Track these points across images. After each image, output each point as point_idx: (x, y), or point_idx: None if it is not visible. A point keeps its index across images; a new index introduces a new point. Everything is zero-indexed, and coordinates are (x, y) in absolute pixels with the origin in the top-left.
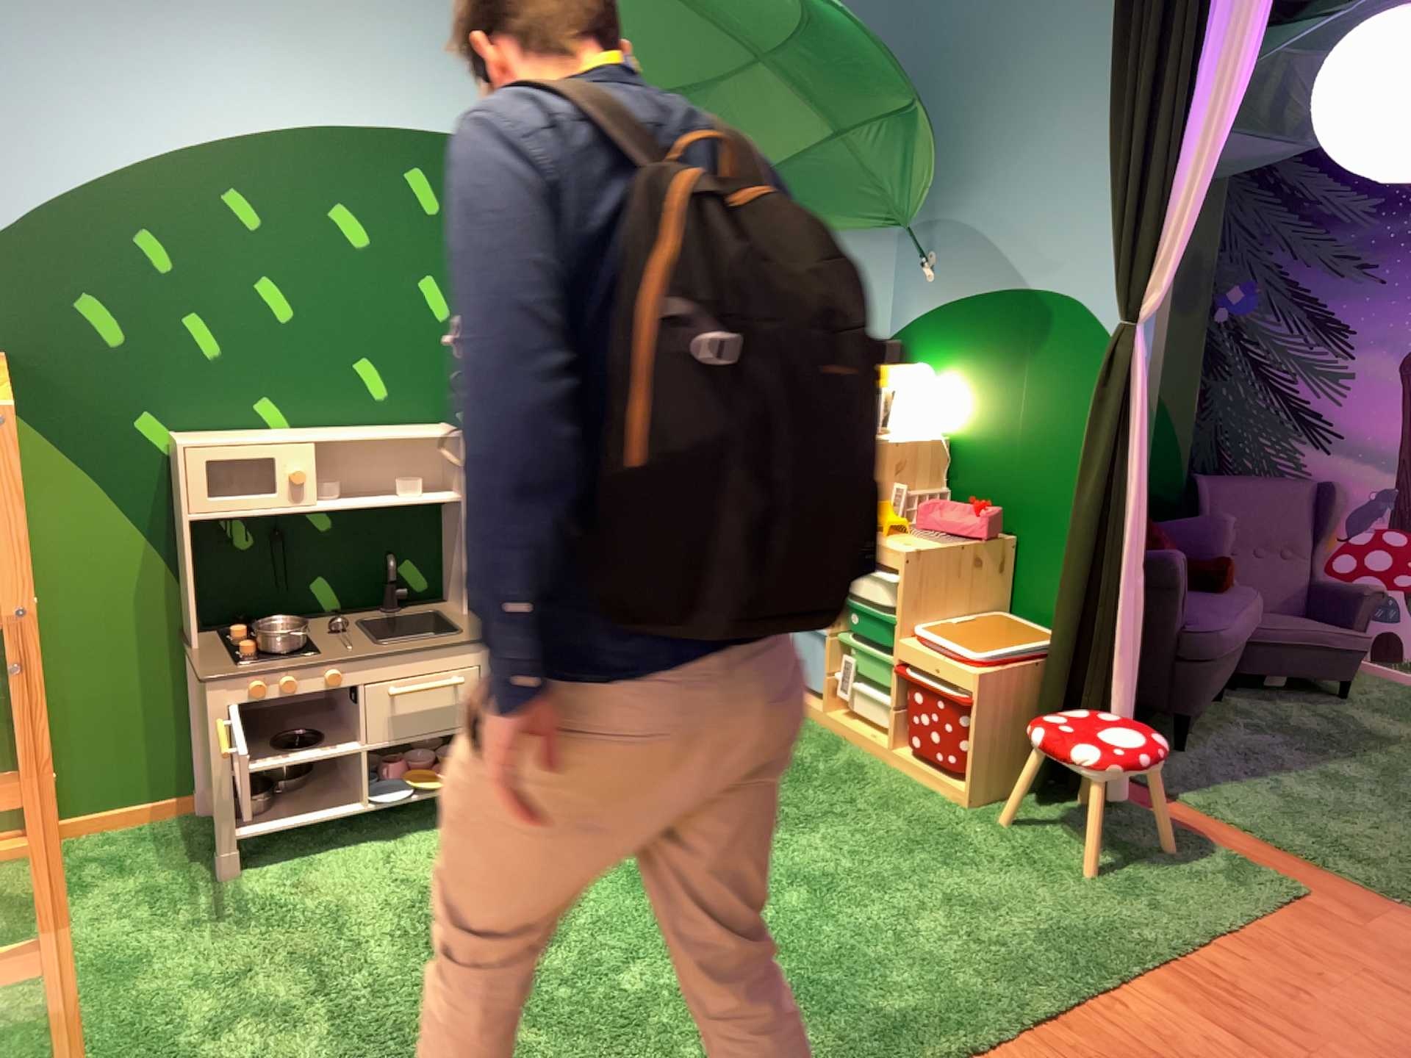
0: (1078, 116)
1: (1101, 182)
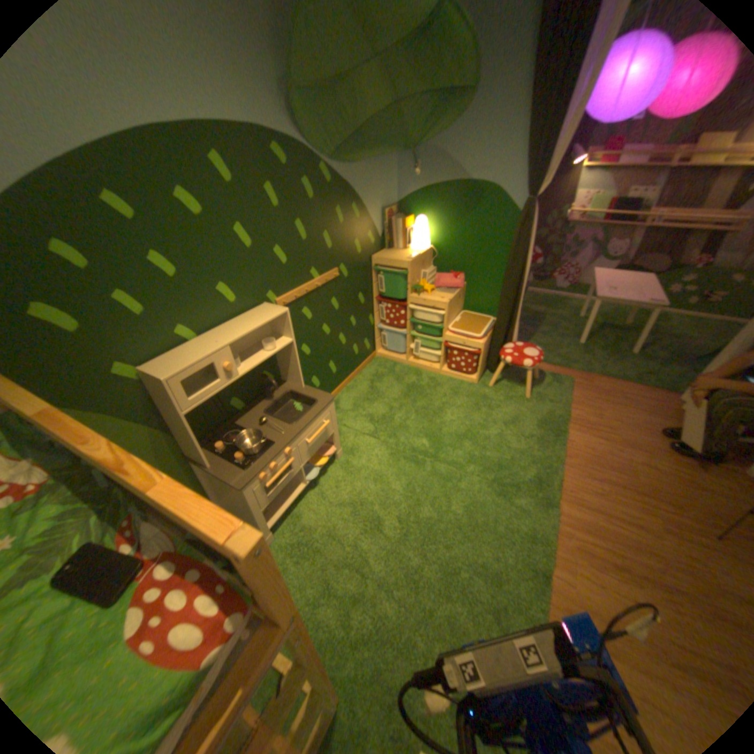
0: (506, 86)
1: (532, 126)
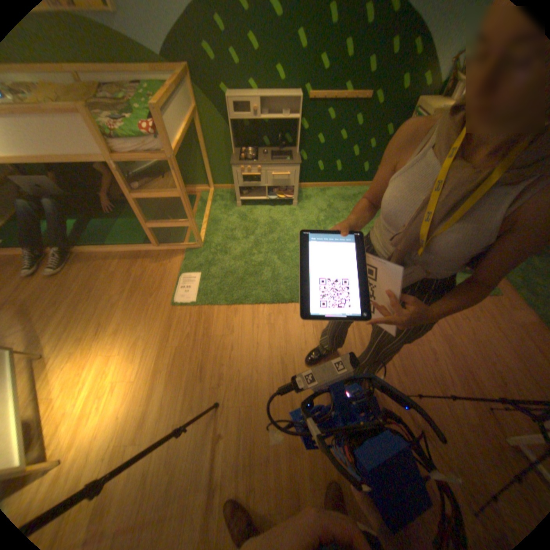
0: None
1: None
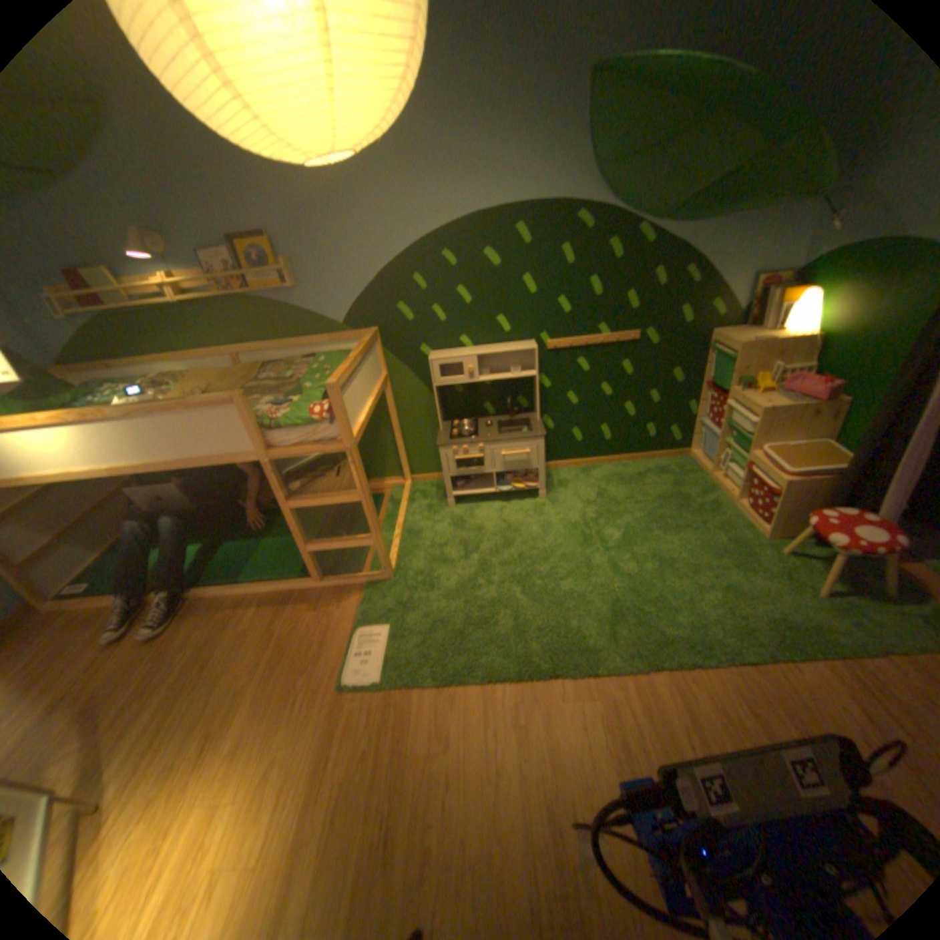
0: None
1: None
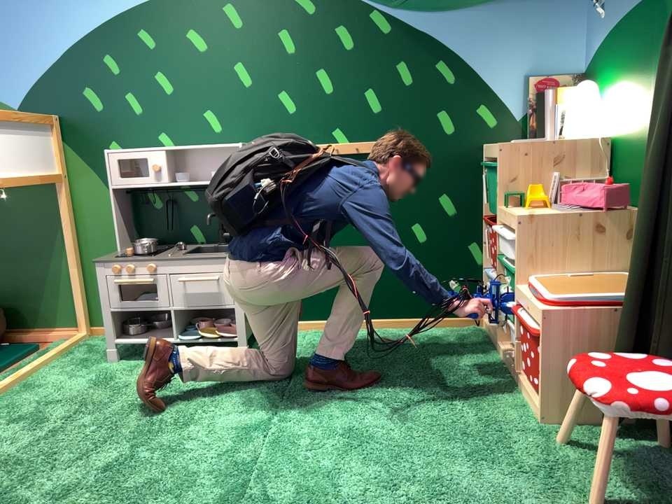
0: None
1: None
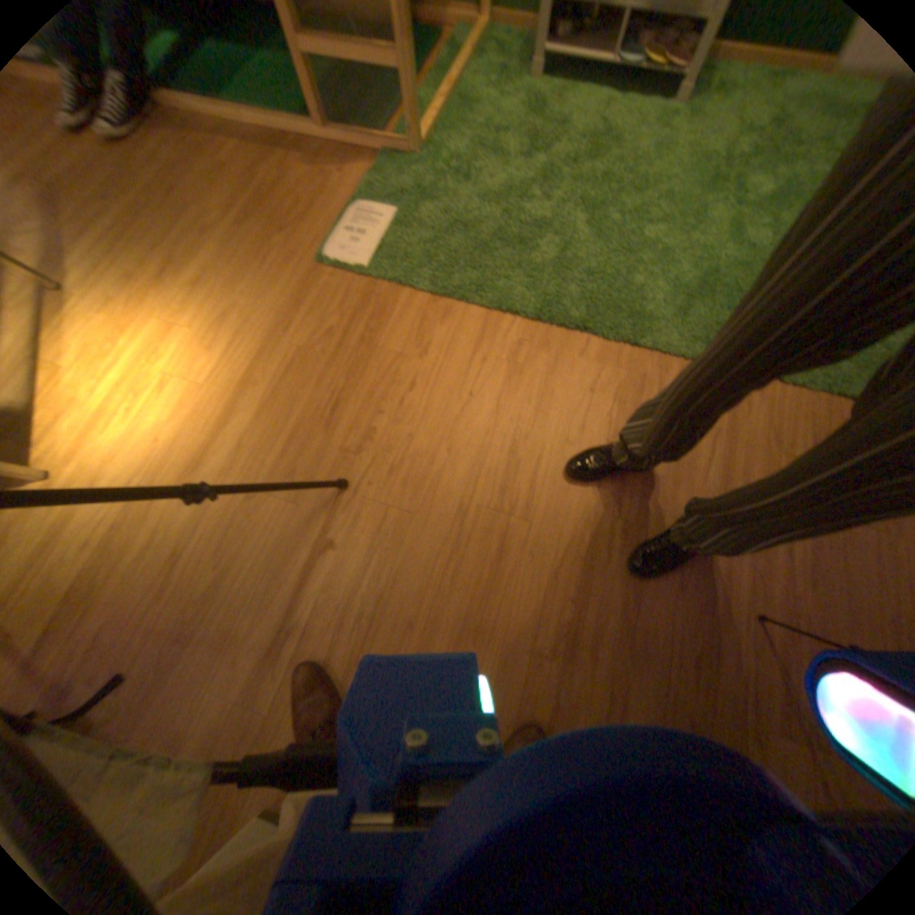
0: None
1: None
